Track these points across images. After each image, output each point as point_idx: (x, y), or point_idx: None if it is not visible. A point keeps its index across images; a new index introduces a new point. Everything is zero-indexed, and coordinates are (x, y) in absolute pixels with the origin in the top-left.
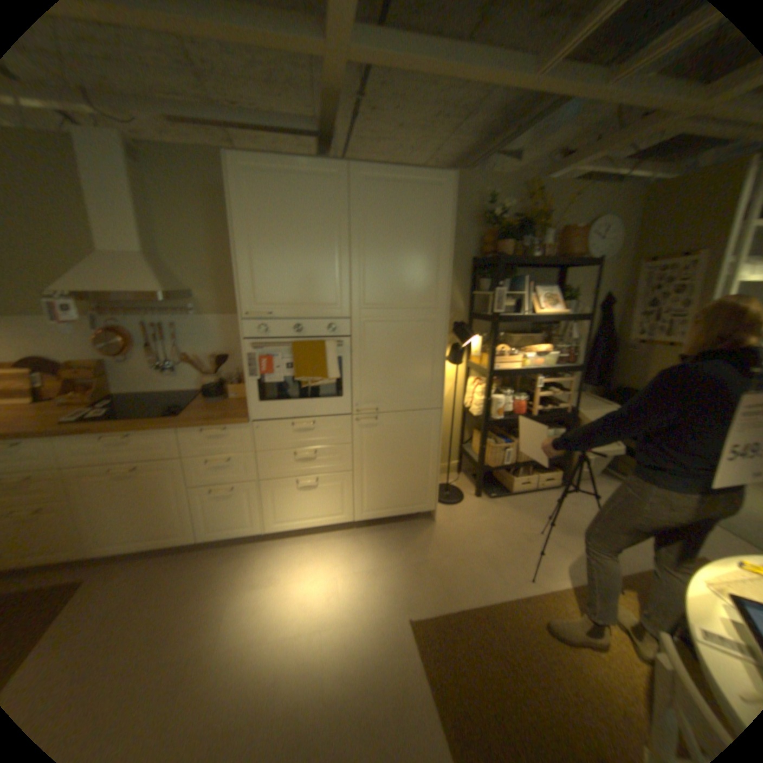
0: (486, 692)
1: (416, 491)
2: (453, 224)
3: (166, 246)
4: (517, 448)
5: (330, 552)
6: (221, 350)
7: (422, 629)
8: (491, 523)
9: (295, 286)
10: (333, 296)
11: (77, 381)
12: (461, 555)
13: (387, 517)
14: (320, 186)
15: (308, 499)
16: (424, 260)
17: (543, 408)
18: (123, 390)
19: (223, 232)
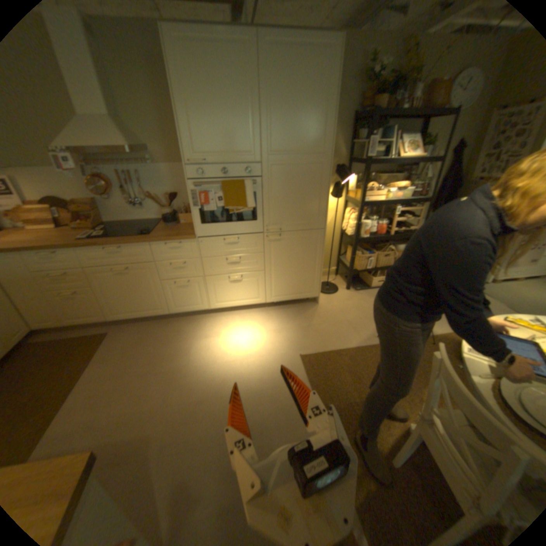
0: (343, 388)
1: (307, 284)
2: (340, 81)
3: (126, 107)
4: (378, 257)
5: (252, 319)
6: (173, 188)
7: (307, 358)
8: (355, 304)
9: (222, 137)
10: (249, 144)
11: (82, 211)
12: (334, 322)
13: (288, 300)
14: (237, 50)
15: (237, 287)
16: (317, 113)
17: (399, 229)
18: (113, 217)
19: (166, 94)
